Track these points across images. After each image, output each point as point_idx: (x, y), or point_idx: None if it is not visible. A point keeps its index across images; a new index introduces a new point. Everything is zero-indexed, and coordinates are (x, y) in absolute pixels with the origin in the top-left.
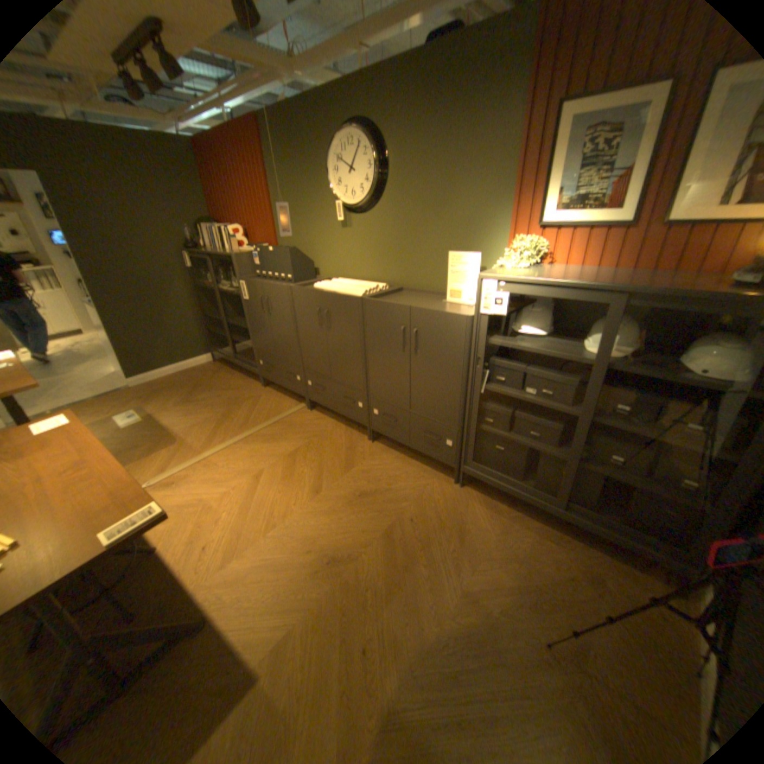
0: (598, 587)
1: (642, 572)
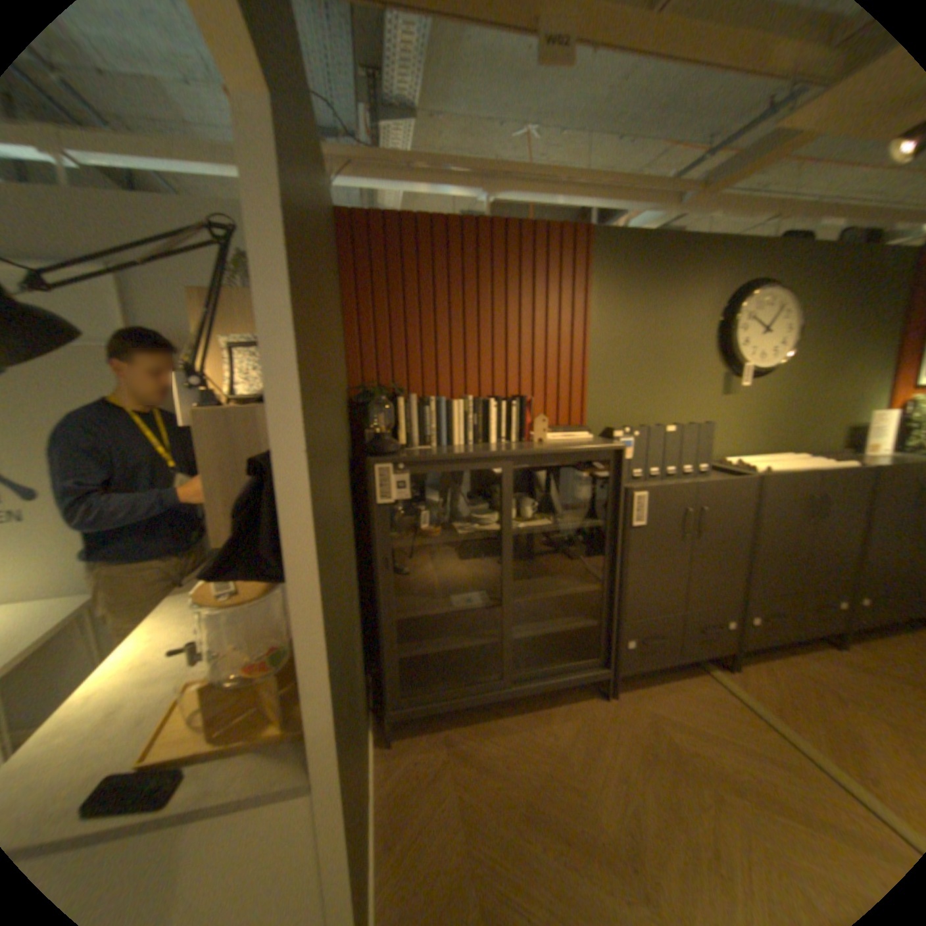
0: None
1: None
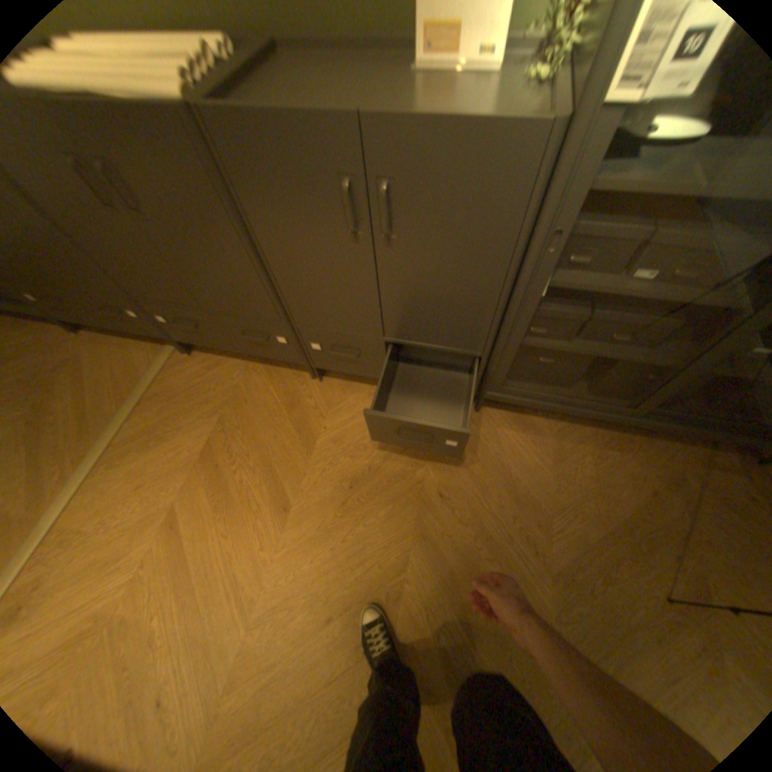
0: (682, 490)
1: (713, 448)
